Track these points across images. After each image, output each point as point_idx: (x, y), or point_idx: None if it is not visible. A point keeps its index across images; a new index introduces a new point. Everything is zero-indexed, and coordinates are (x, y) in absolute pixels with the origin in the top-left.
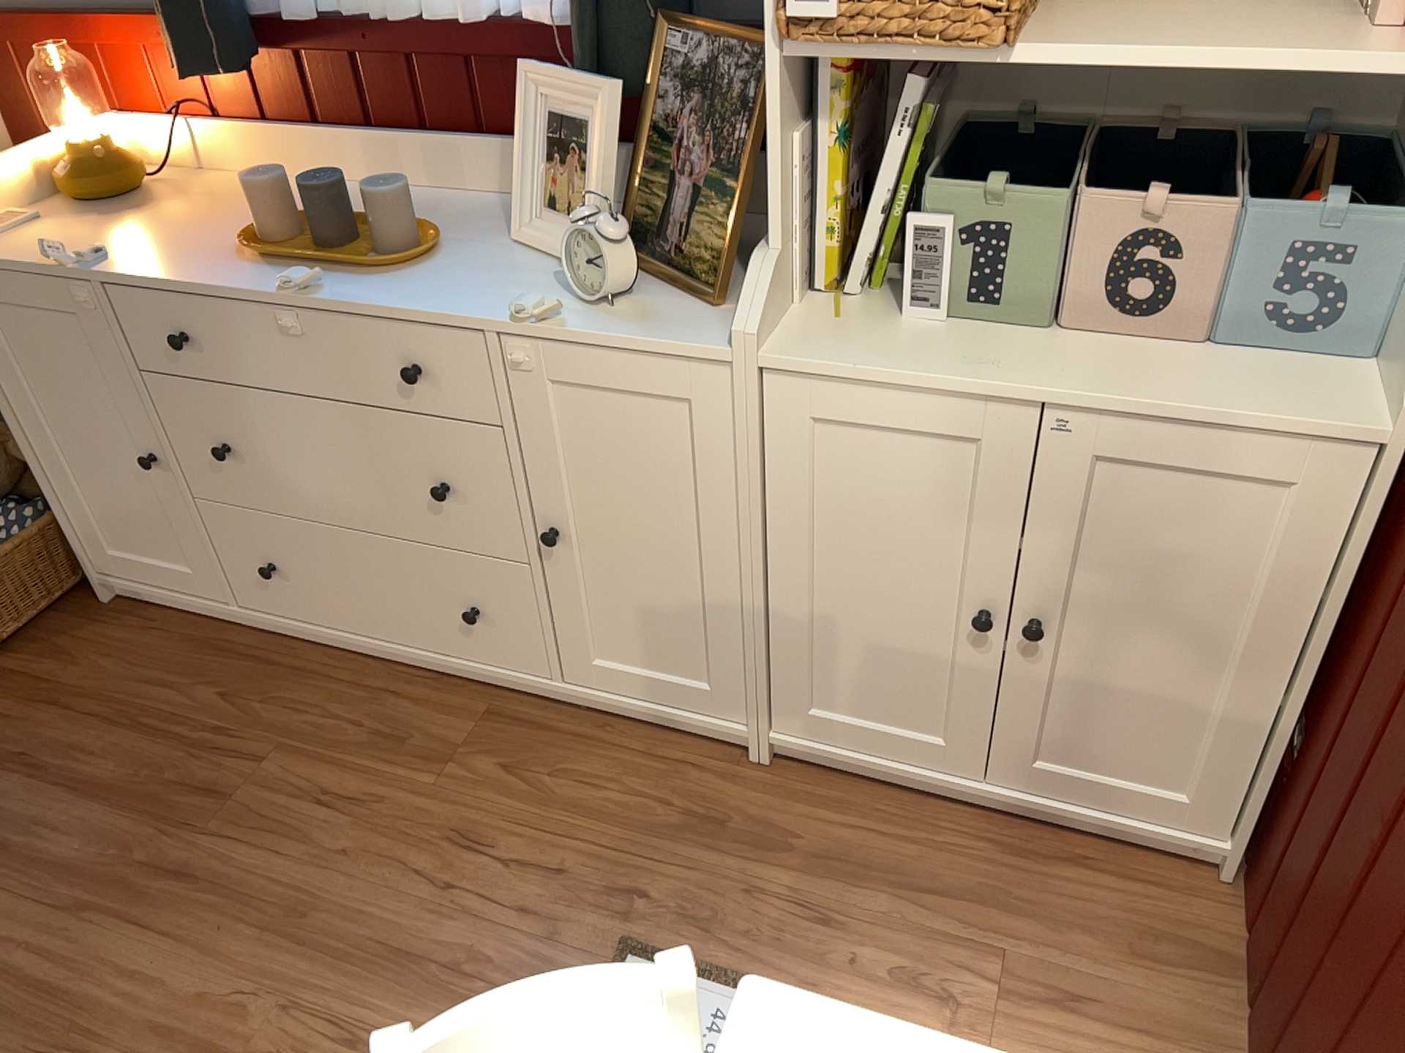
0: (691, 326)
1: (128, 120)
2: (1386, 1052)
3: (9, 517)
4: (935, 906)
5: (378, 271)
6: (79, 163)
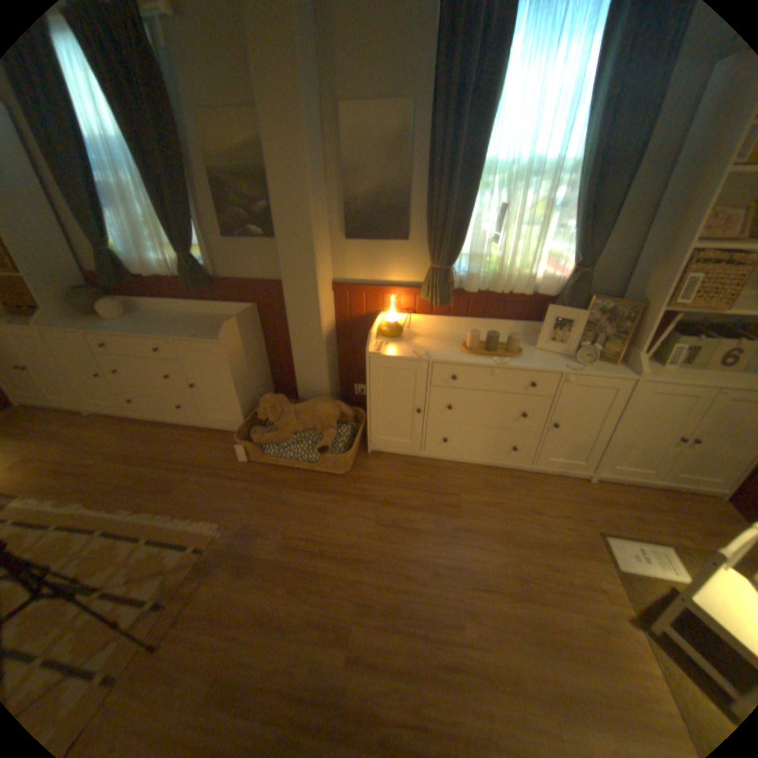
0: (617, 370)
1: (396, 313)
2: None
3: (341, 429)
4: (668, 518)
5: (509, 357)
6: (385, 325)
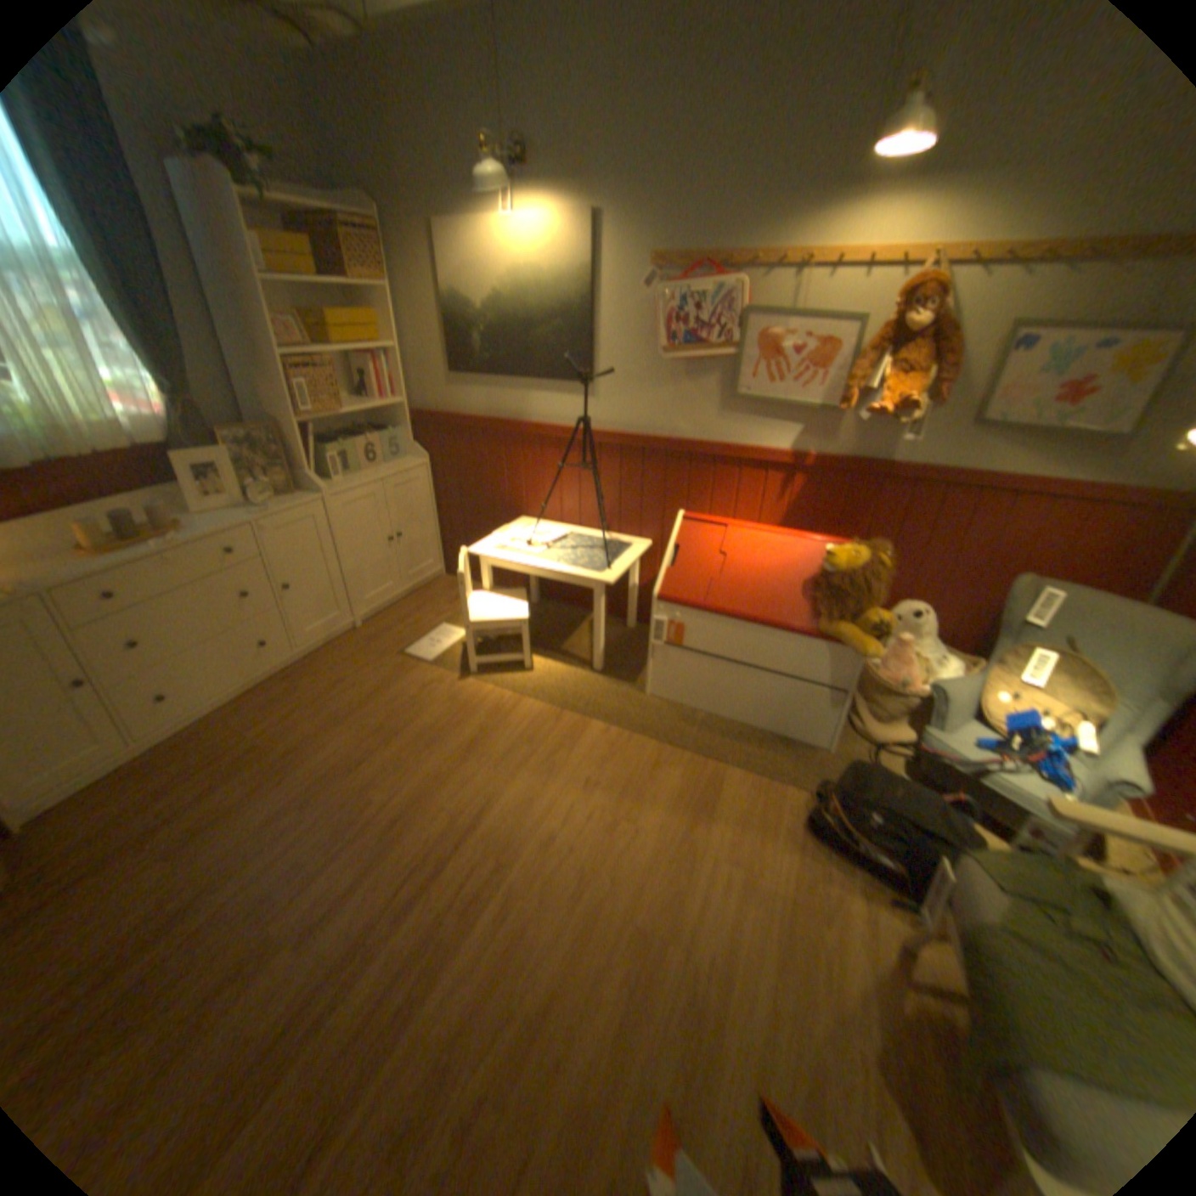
0: (298, 498)
1: None
2: (505, 523)
3: None
4: (424, 609)
5: (167, 533)
6: None
